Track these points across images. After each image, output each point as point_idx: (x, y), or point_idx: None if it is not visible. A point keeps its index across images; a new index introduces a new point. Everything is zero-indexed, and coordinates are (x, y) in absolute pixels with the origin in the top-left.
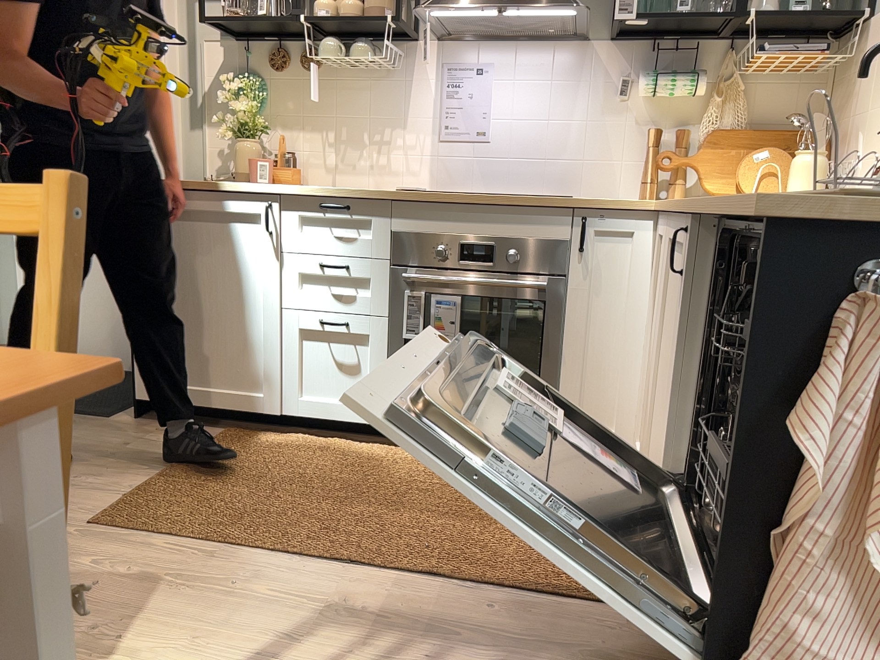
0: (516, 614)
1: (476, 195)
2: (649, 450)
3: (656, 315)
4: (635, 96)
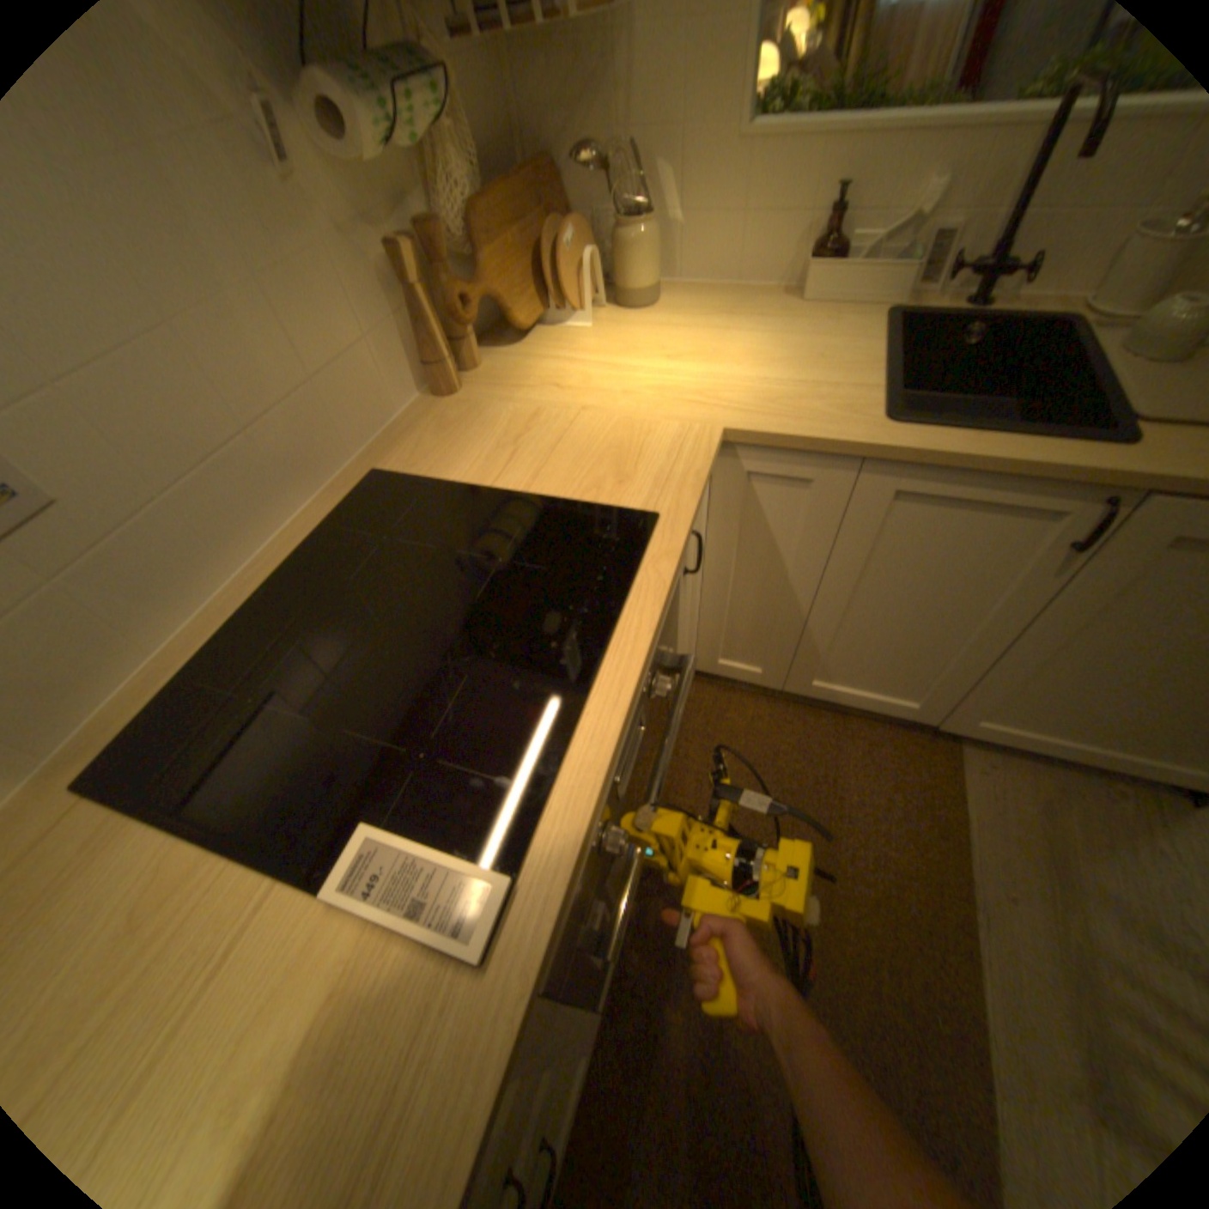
0: (1014, 880)
1: (624, 699)
2: (814, 667)
3: (743, 556)
4: (348, 157)
